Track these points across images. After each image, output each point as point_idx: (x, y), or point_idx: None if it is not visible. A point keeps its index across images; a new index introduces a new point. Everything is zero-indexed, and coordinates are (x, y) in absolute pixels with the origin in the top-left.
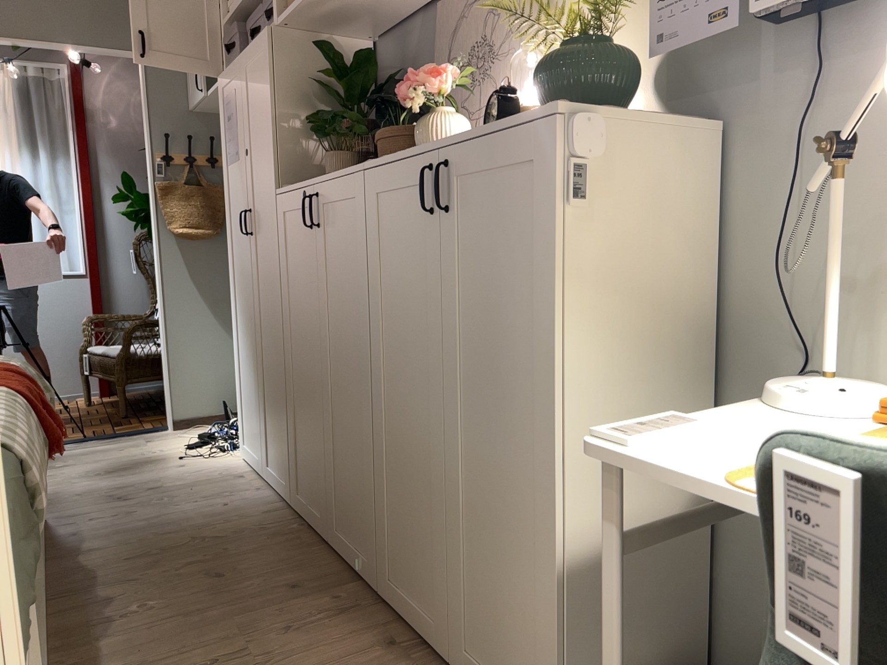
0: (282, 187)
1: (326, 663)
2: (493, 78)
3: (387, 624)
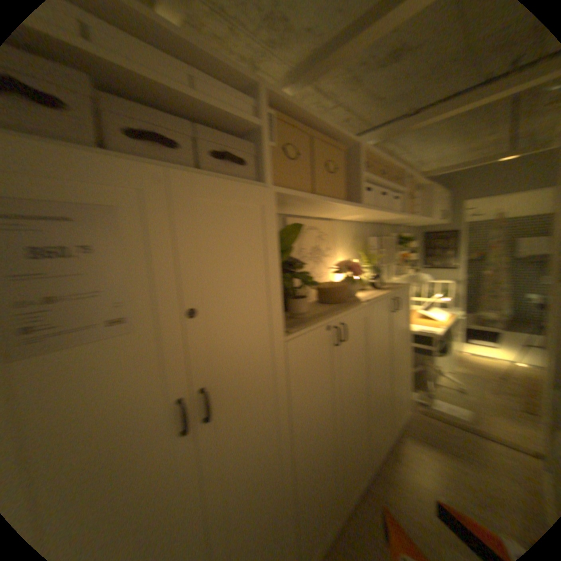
0: (294, 331)
1: (420, 477)
2: (325, 263)
3: (386, 466)
